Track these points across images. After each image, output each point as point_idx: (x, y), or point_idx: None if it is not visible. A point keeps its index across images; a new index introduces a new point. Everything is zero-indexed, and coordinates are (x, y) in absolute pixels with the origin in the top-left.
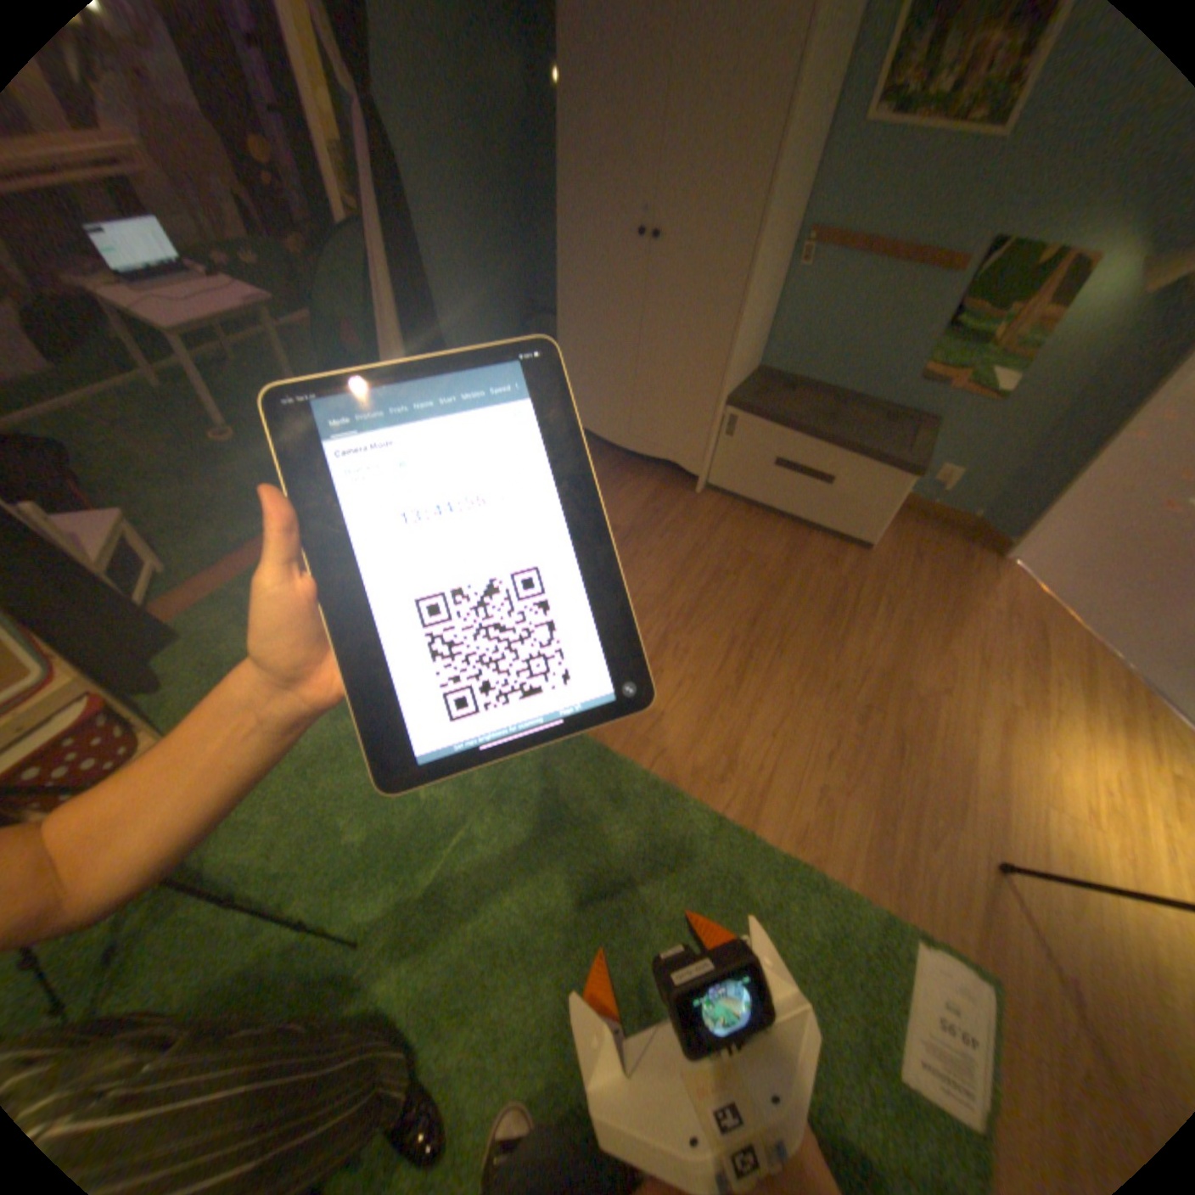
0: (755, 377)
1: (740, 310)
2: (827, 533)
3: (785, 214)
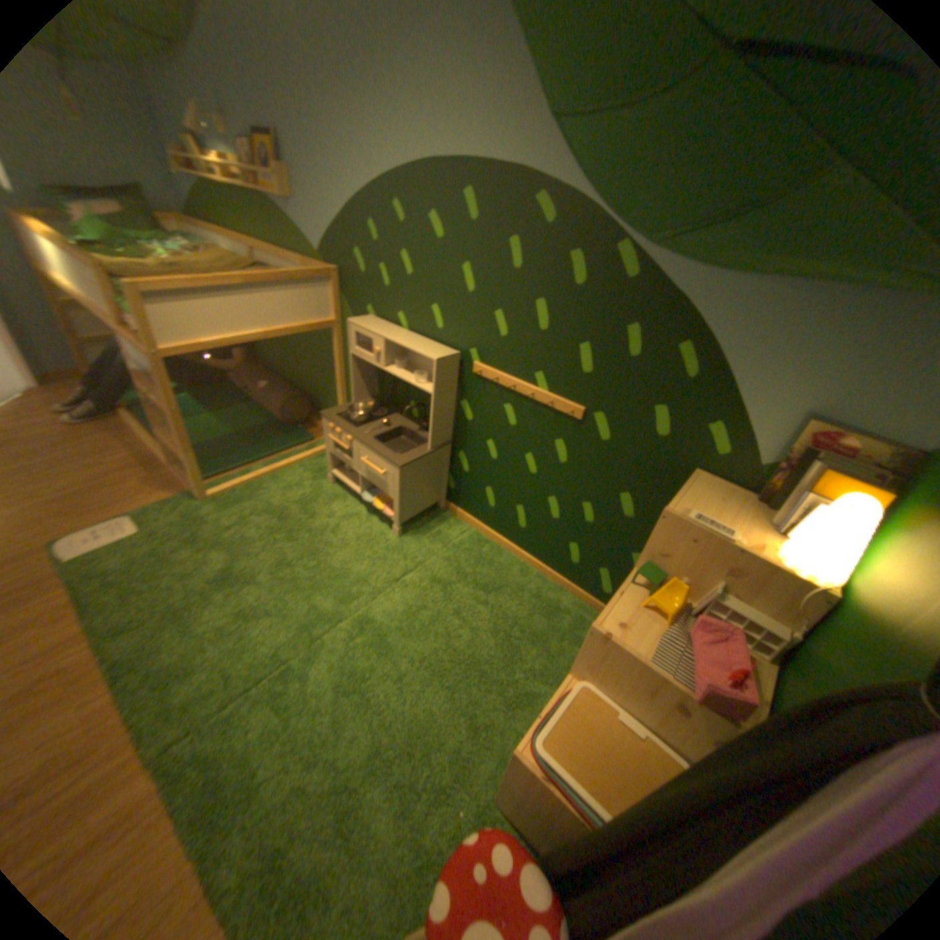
0: None
1: None
2: None
3: None
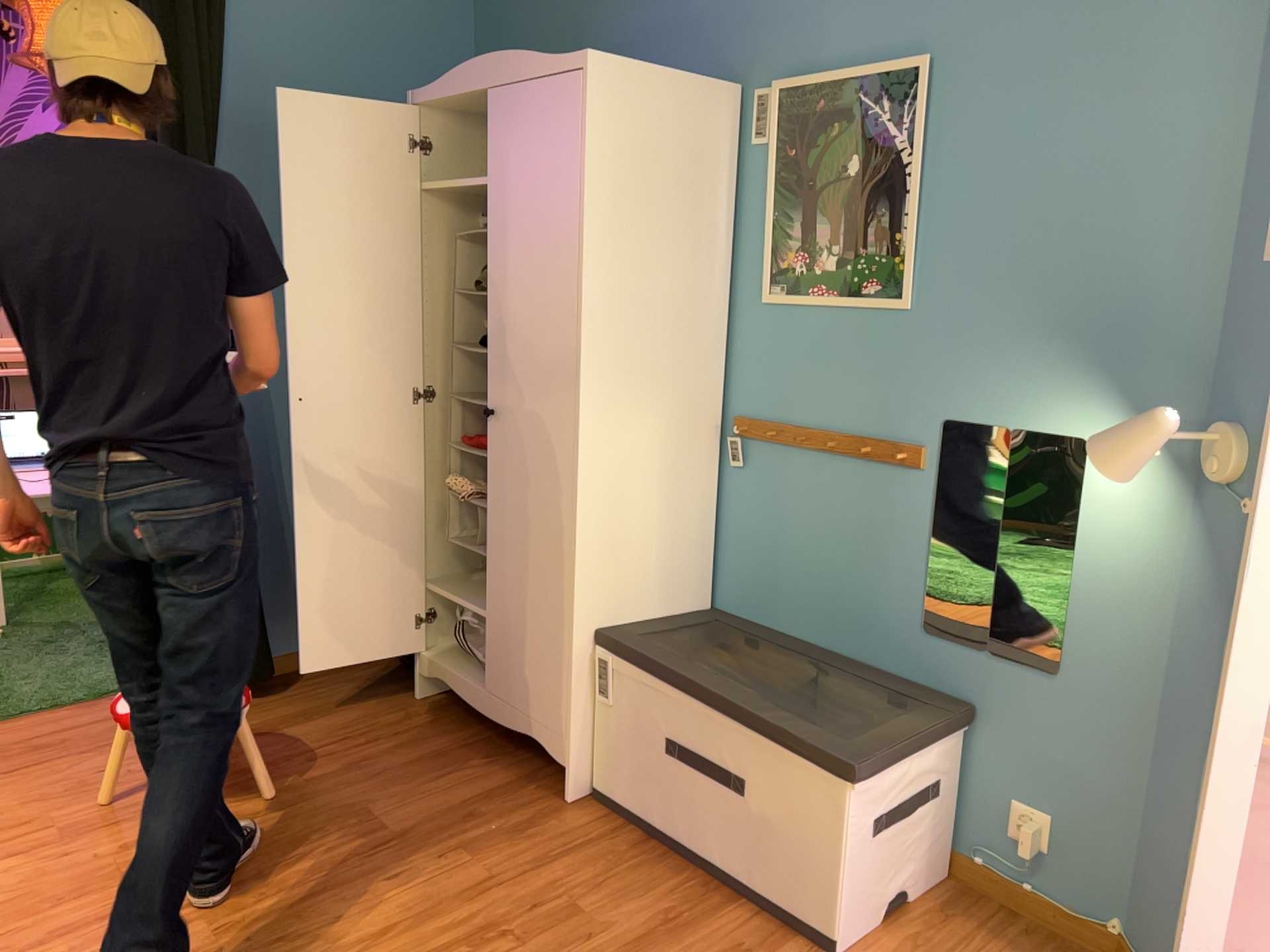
0: (671, 614)
1: (571, 497)
2: (759, 906)
3: (642, 390)
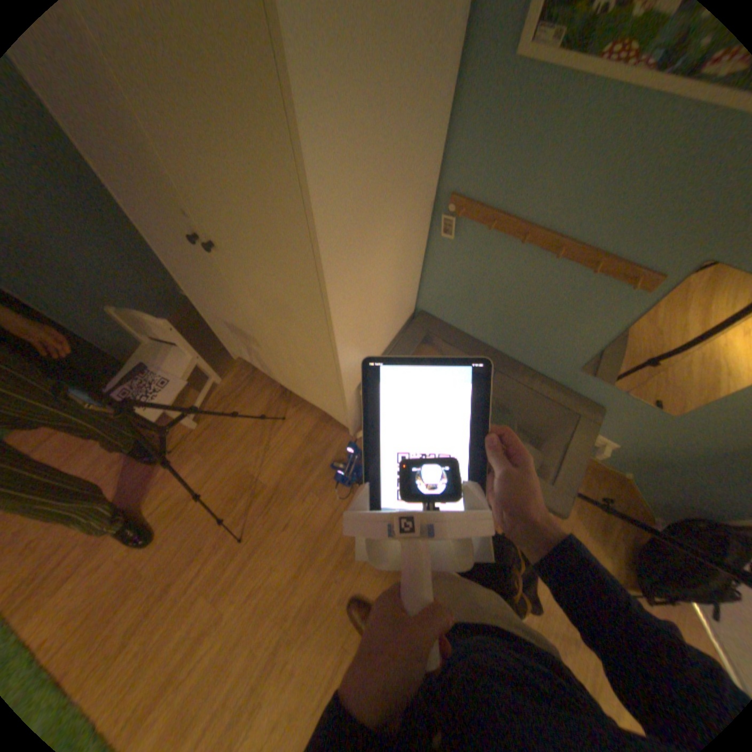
0: (399, 346)
1: (334, 348)
2: None
3: (383, 227)
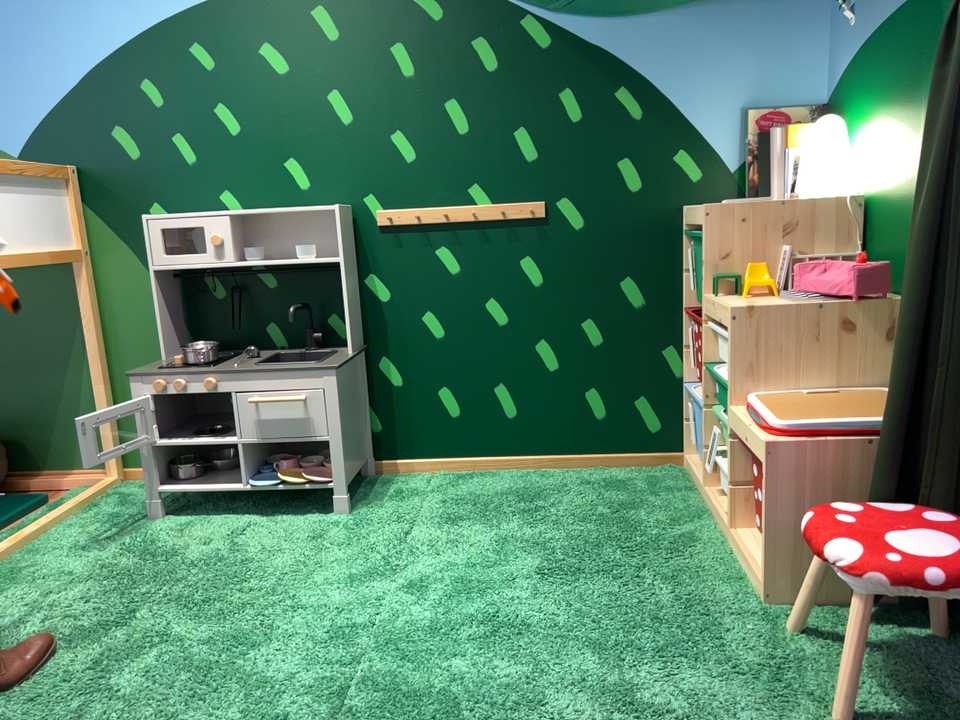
0: None
1: None
2: None
3: None
